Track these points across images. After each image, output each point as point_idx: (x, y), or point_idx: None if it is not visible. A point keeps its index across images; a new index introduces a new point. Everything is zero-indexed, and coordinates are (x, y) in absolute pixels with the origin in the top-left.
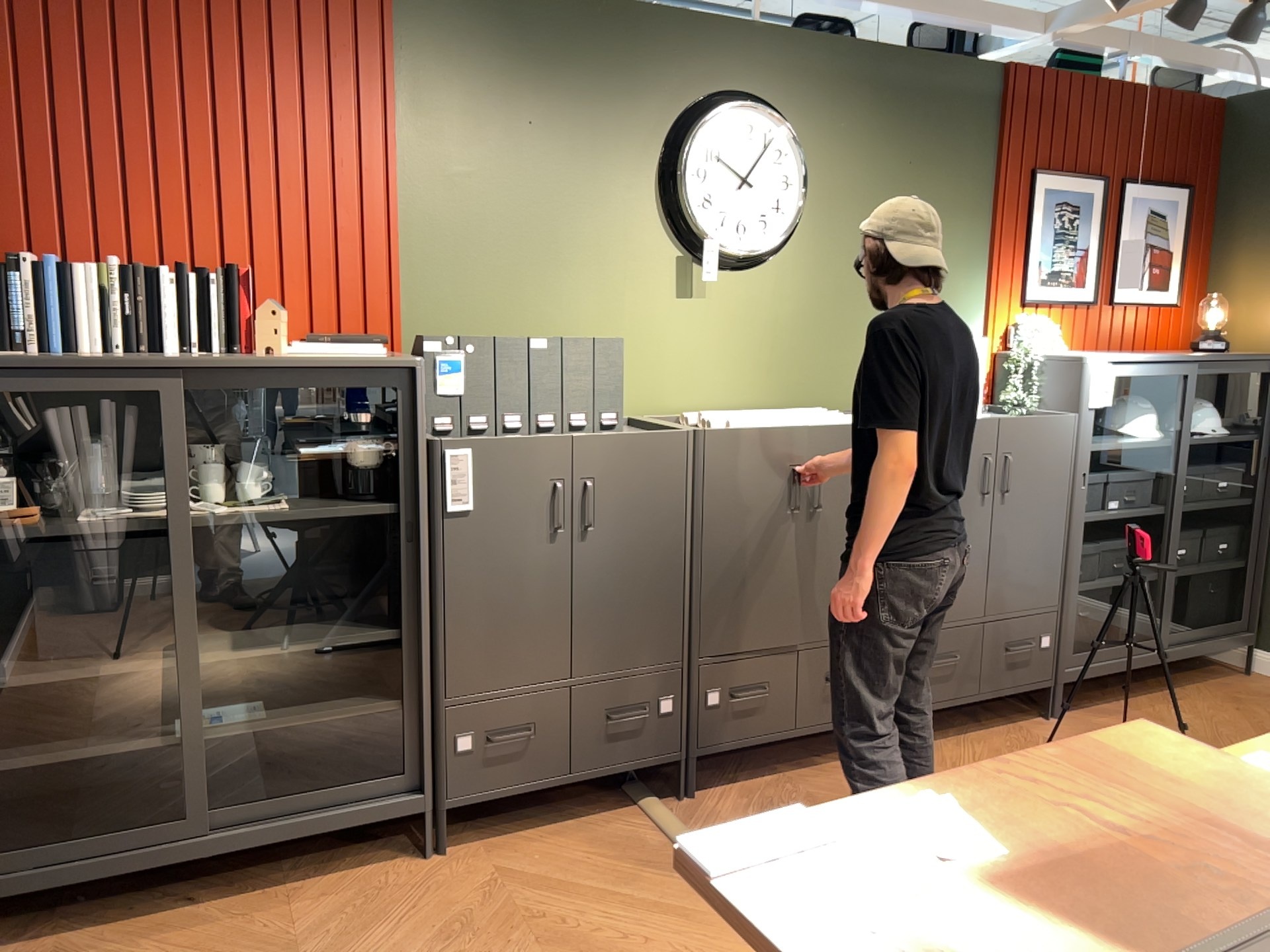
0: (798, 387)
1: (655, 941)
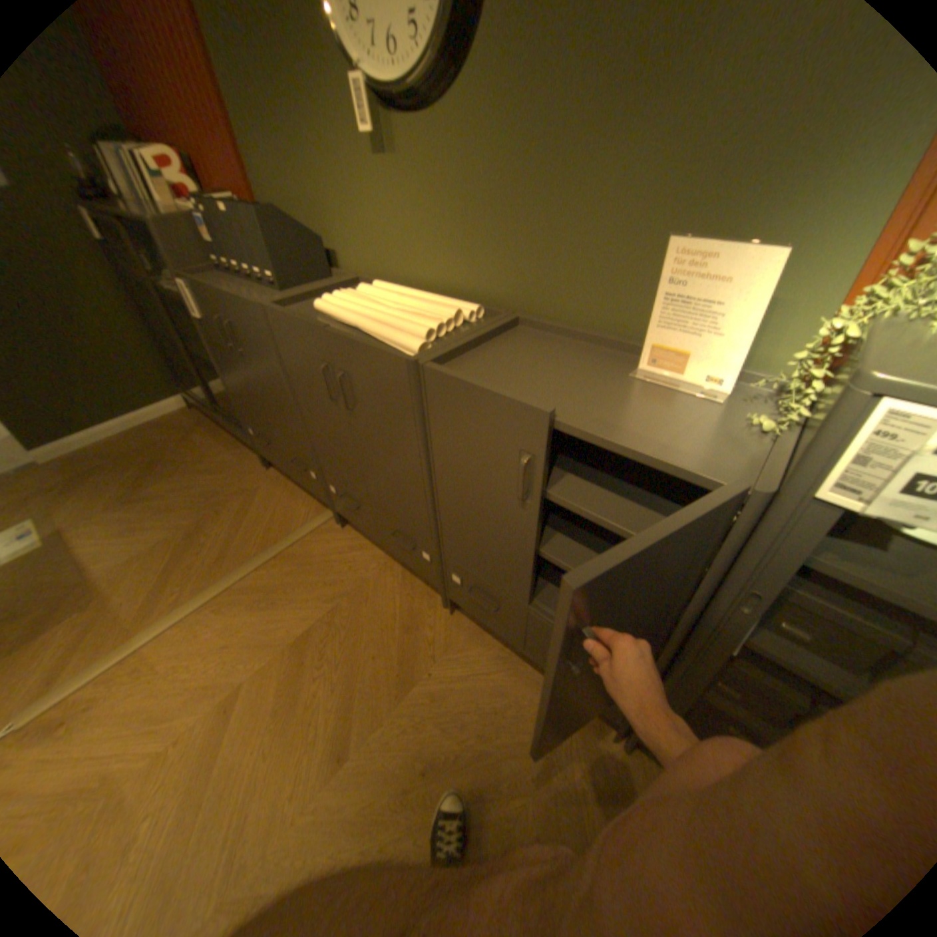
0: (490, 277)
1: (200, 556)
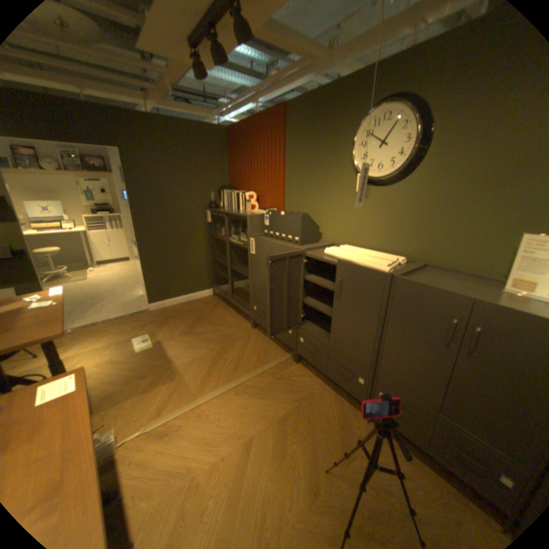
0: (410, 246)
1: (225, 366)
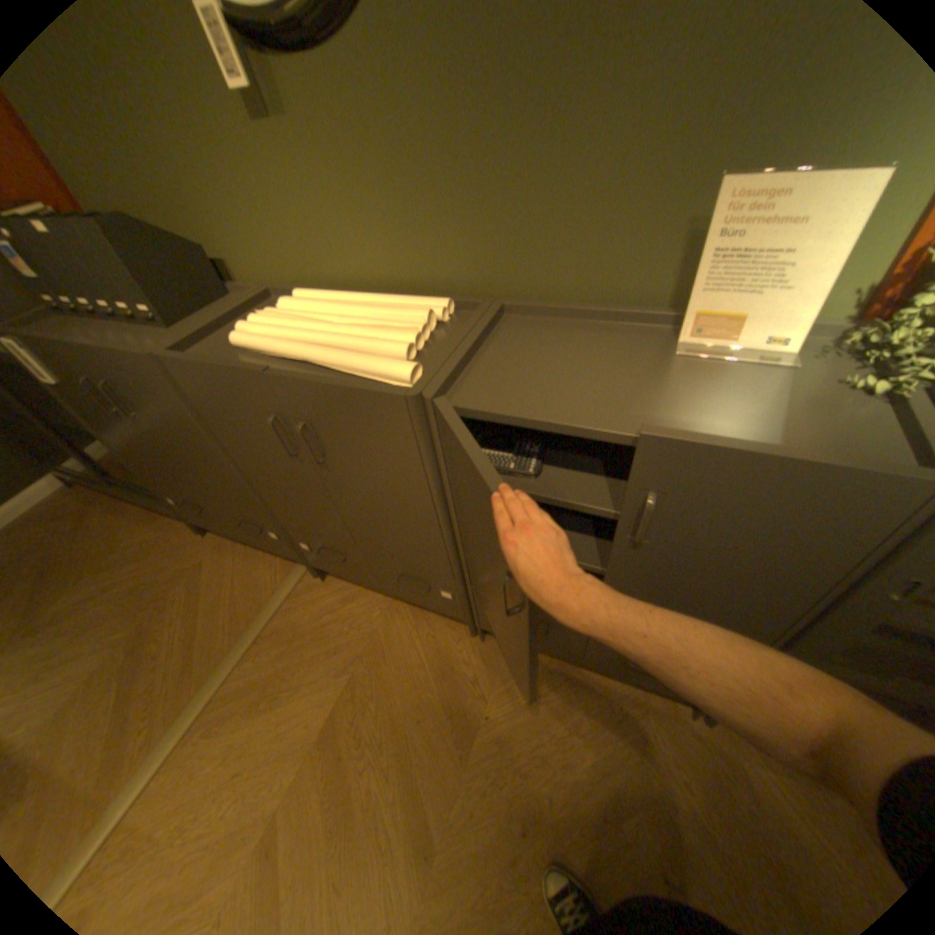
0: (452, 260)
1: (157, 673)
